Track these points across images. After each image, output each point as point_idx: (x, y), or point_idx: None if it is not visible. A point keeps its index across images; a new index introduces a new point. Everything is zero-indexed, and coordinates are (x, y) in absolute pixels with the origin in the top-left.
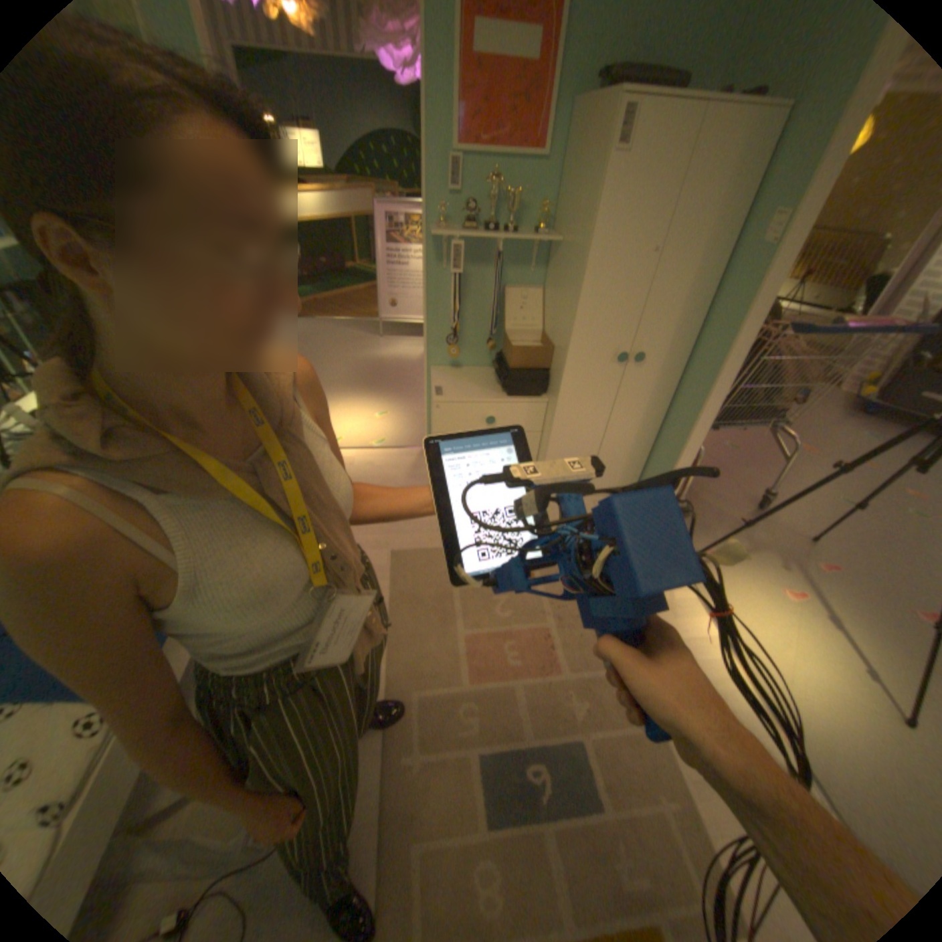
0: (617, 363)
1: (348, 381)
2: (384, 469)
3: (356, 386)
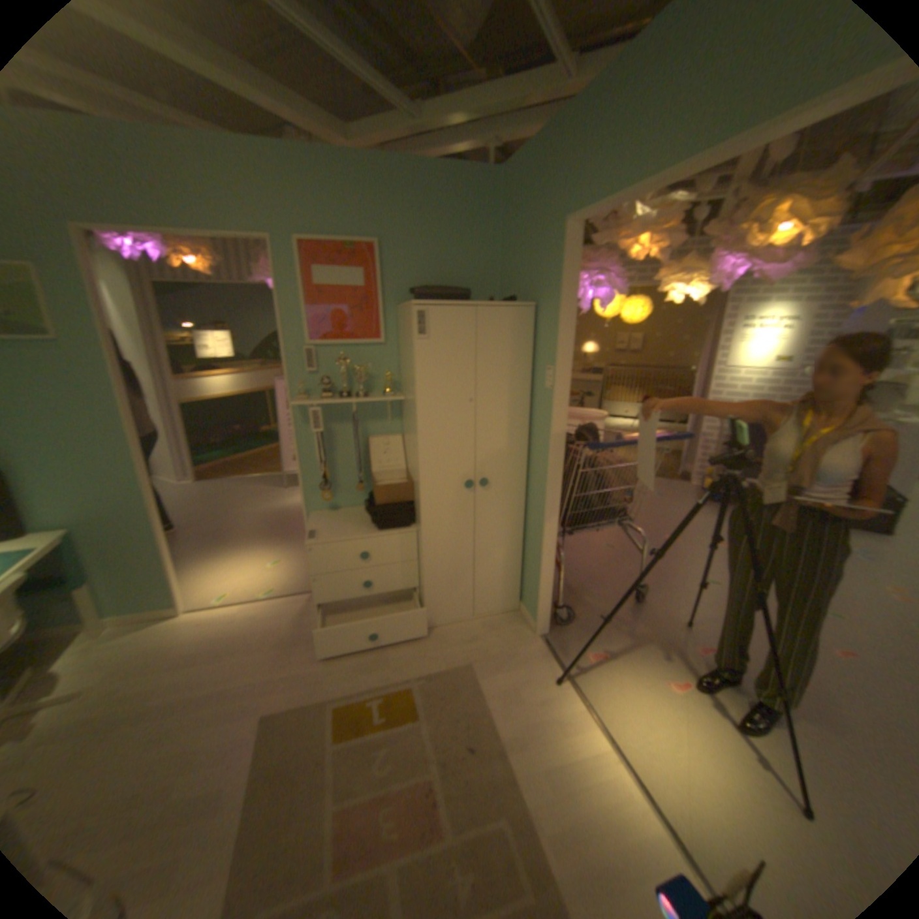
0: (465, 489)
1: (243, 536)
2: (266, 623)
3: (250, 539)
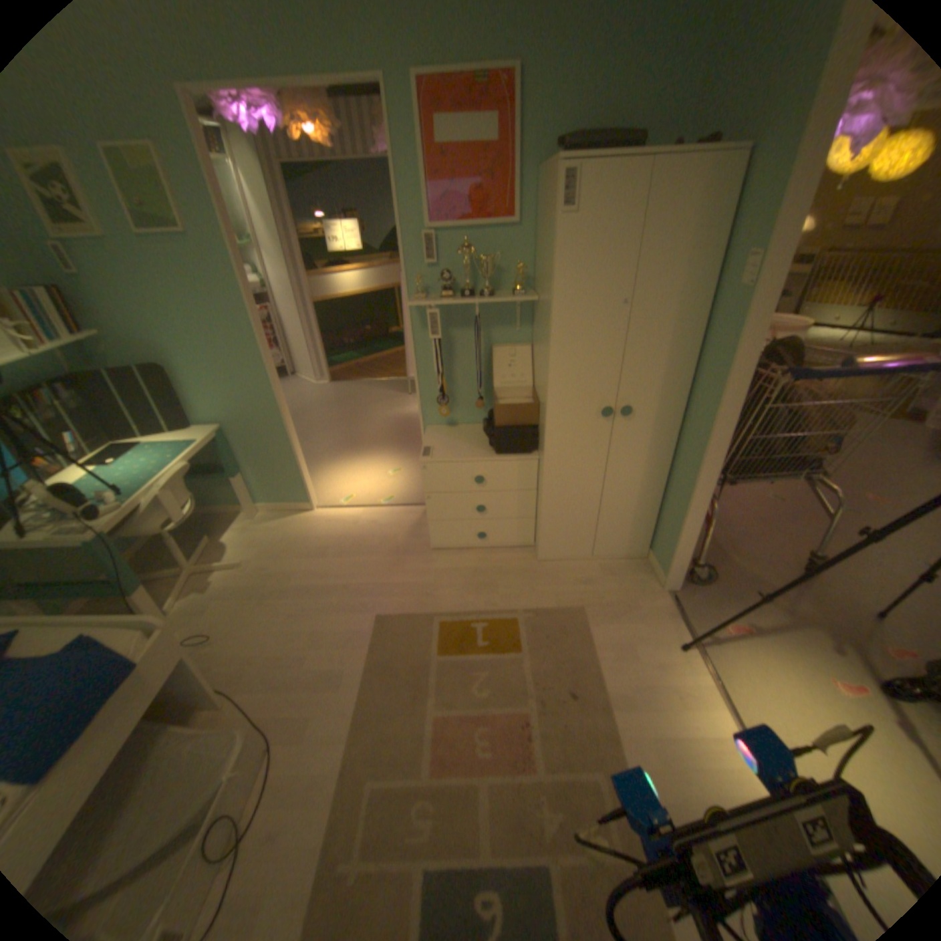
0: (603, 417)
1: (371, 439)
2: (386, 528)
3: (377, 444)
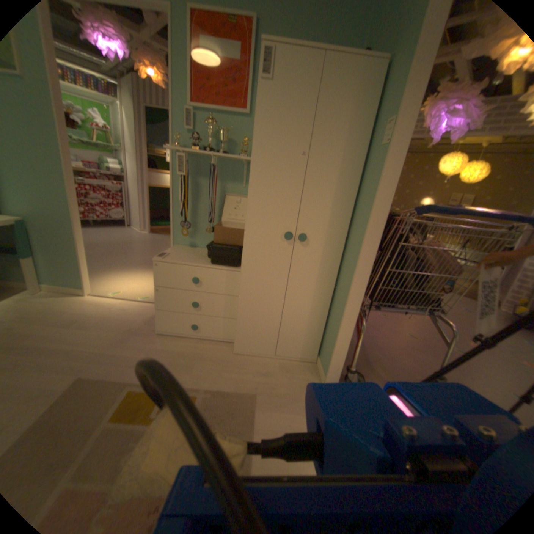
0: (286, 241)
1: None
2: (130, 316)
3: None
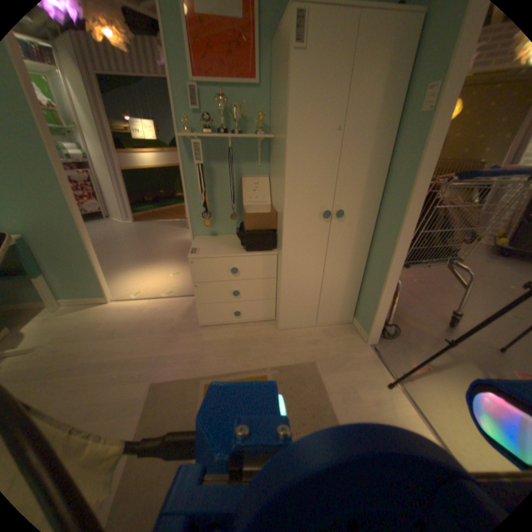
0: (324, 219)
1: (159, 255)
2: (165, 313)
3: (163, 257)
